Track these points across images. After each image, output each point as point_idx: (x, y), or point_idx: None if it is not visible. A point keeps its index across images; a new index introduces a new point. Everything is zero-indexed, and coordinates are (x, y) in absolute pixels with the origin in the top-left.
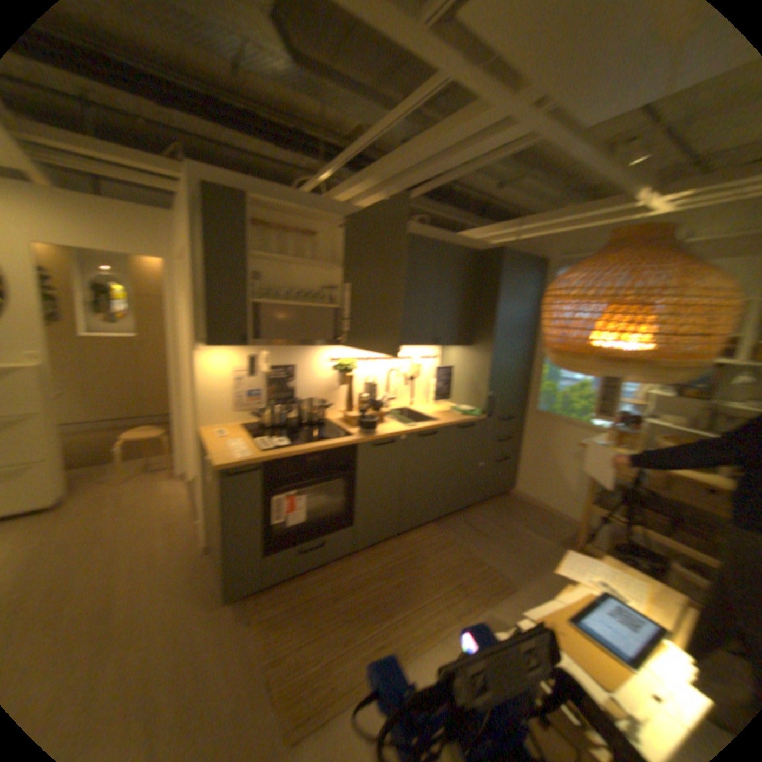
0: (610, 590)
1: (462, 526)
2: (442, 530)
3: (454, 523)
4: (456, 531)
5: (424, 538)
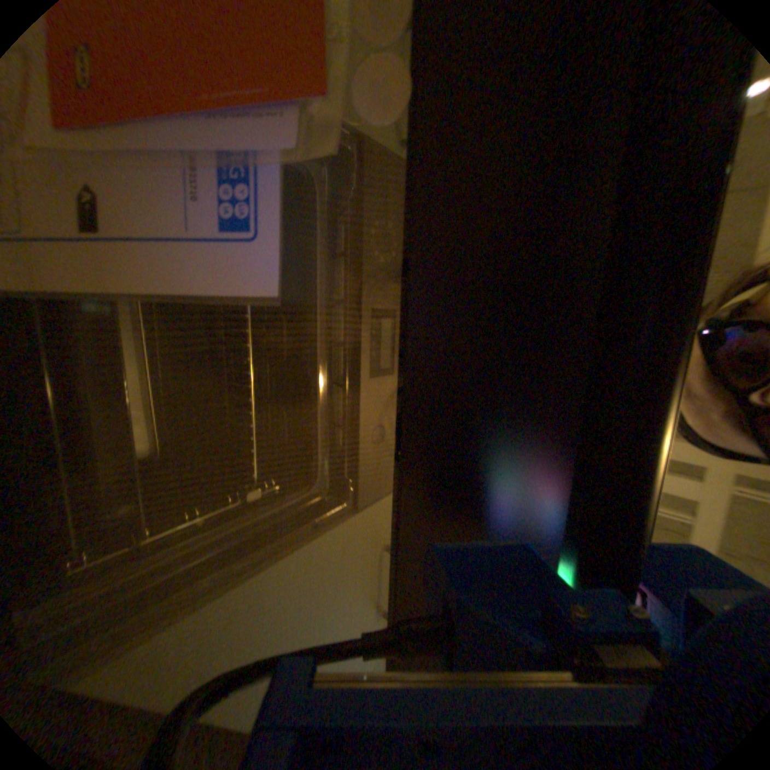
0: None
1: None
2: None
3: None
4: None
5: None
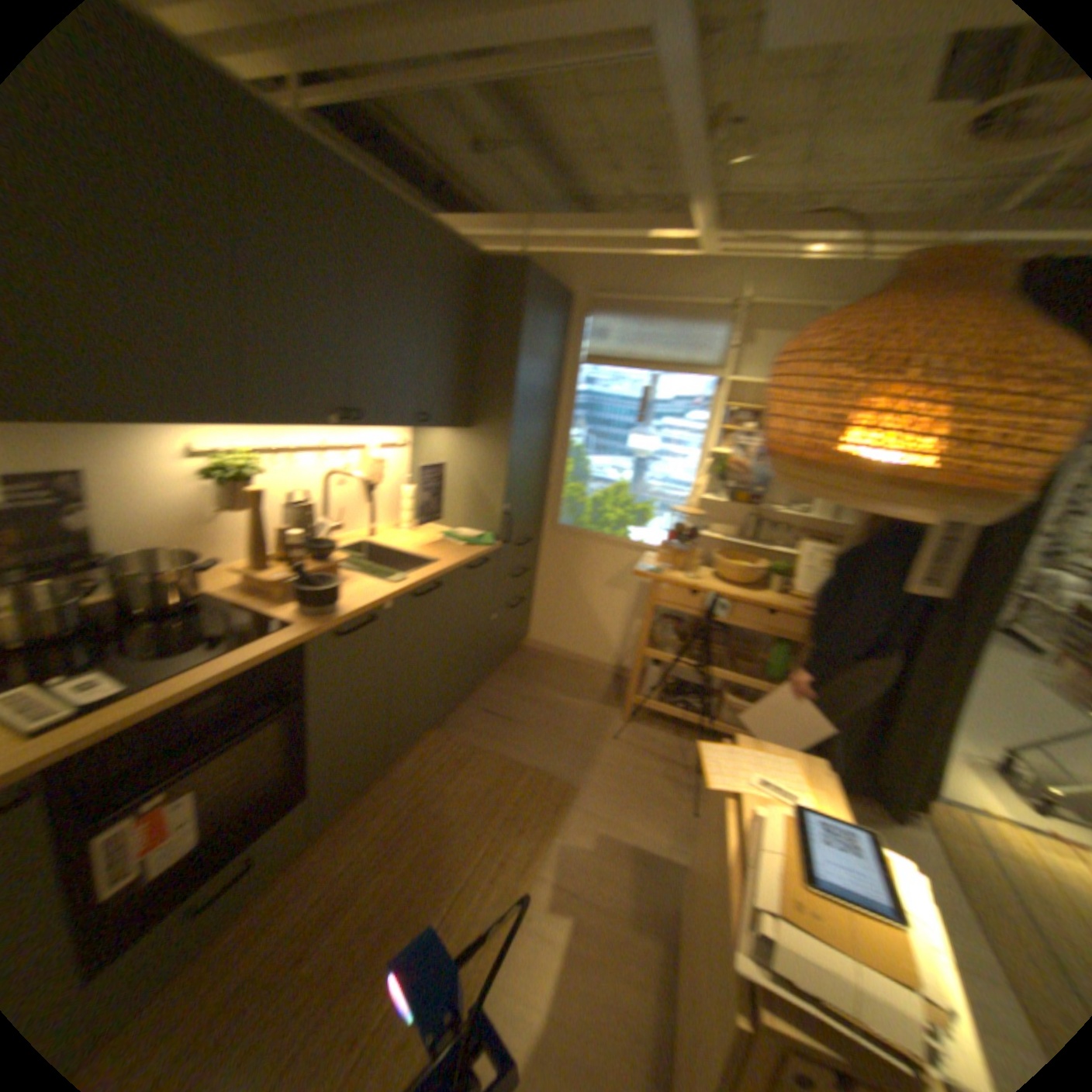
0: (772, 789)
1: (475, 716)
2: (449, 733)
3: (462, 716)
4: (469, 729)
5: (425, 758)
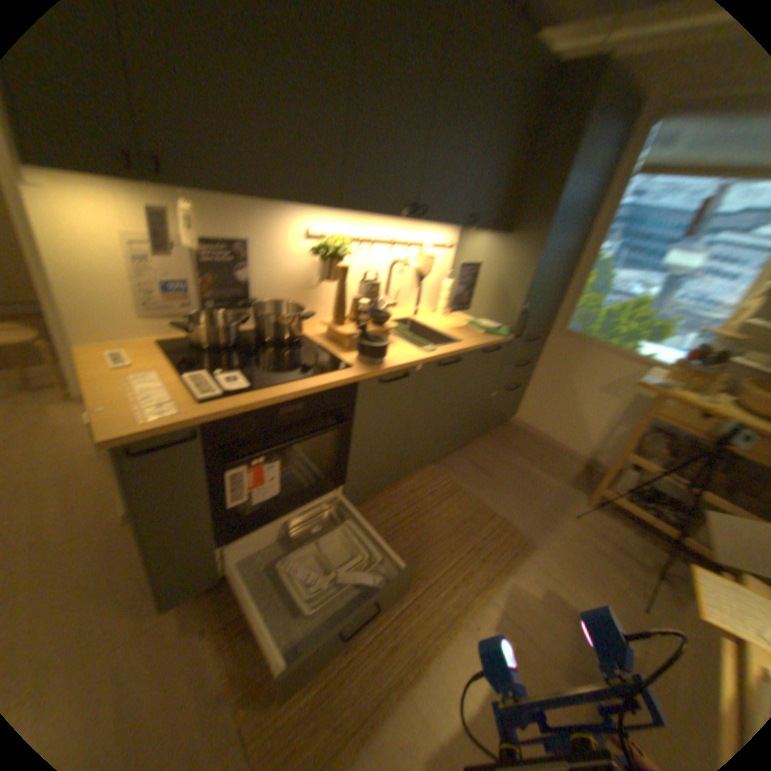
0: None
1: (463, 463)
2: (442, 470)
3: (453, 460)
4: (457, 471)
5: (423, 482)
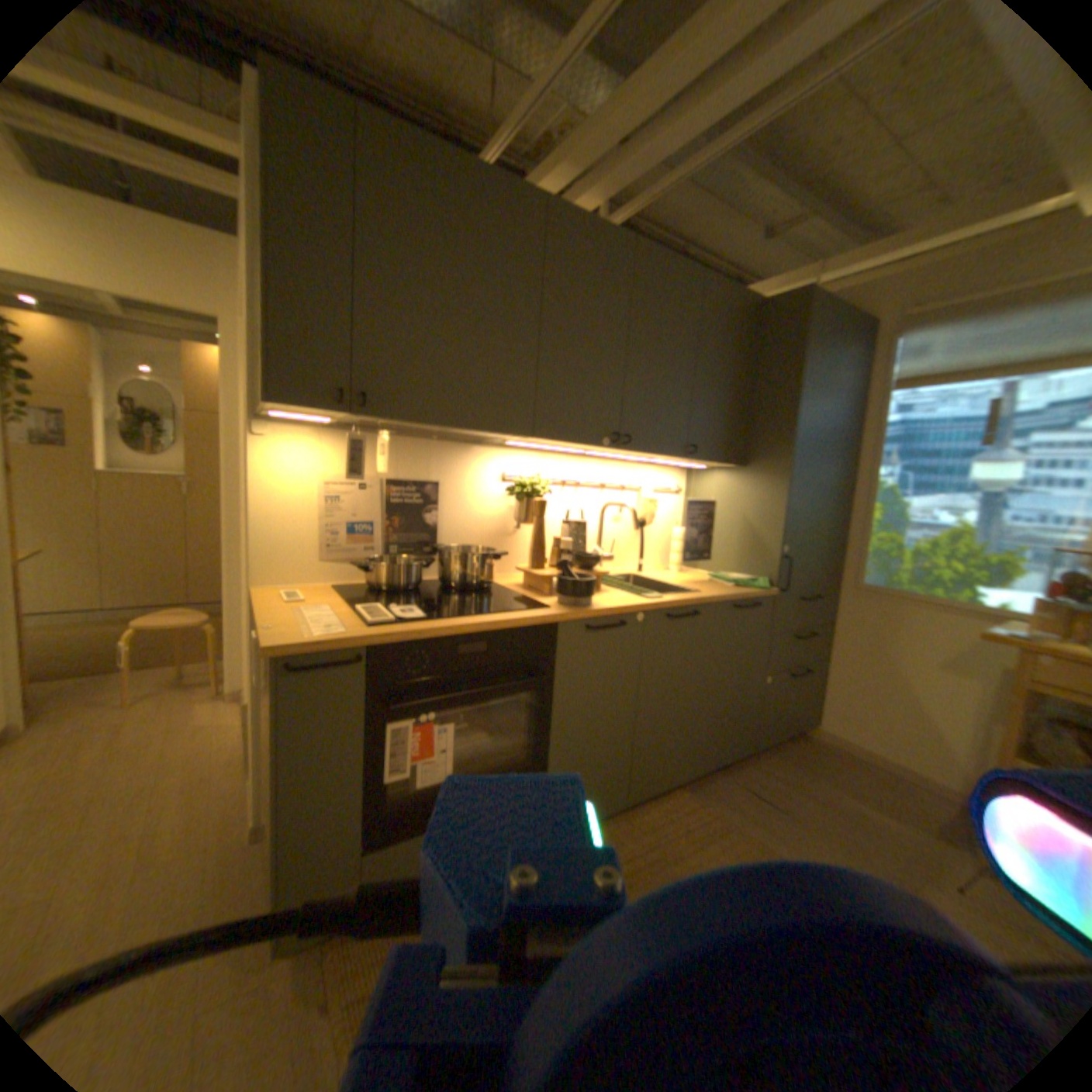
0: None
1: (738, 793)
2: (703, 800)
3: (721, 788)
4: (729, 804)
5: (672, 815)
